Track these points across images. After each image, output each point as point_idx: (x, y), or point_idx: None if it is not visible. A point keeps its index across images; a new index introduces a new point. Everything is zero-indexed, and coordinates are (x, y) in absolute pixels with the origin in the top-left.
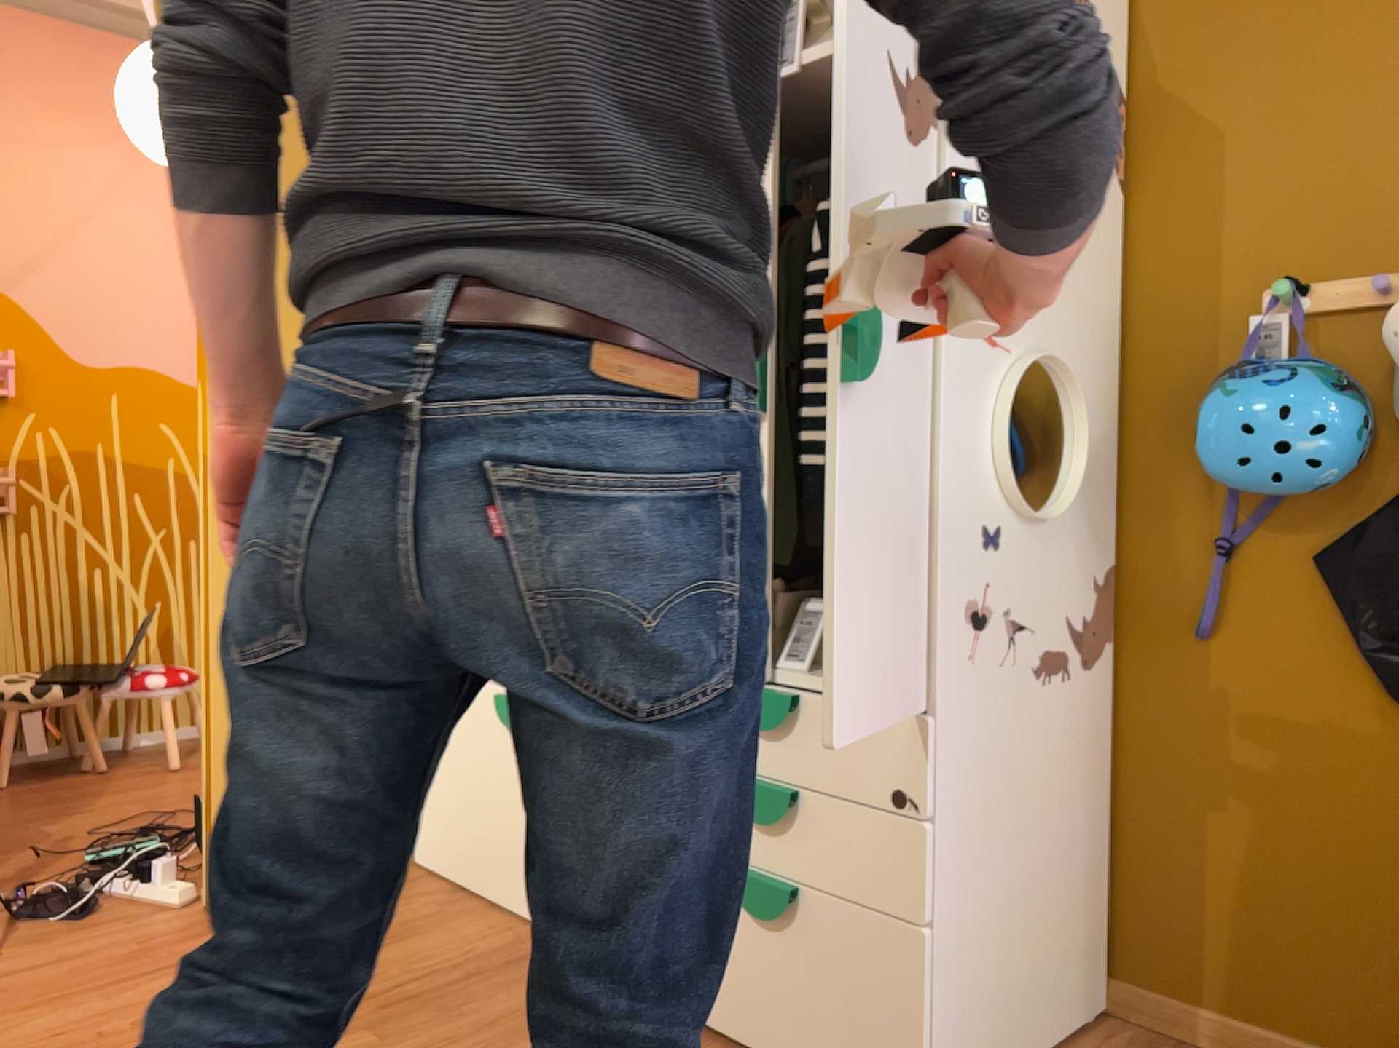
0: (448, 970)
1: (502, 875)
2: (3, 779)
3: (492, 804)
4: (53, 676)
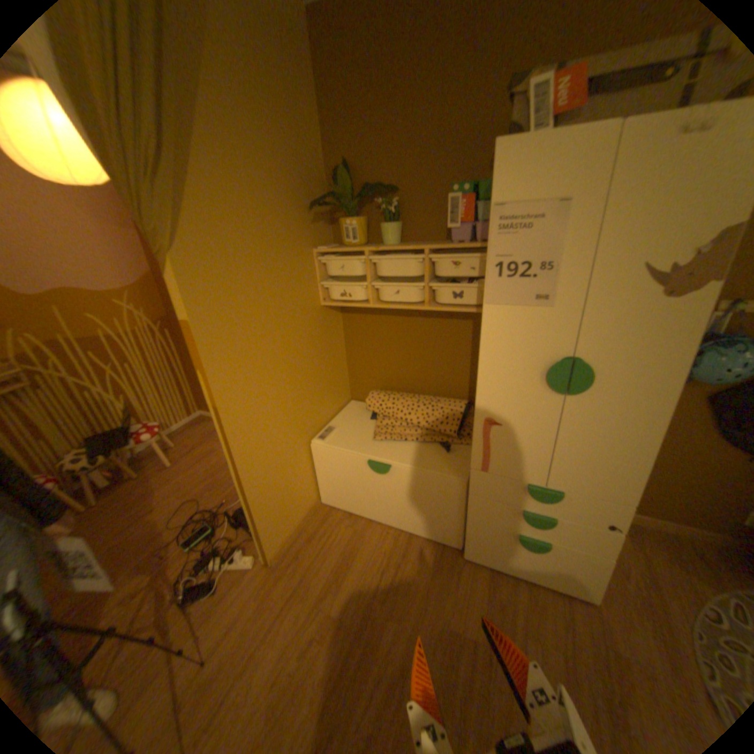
0: (386, 566)
1: (375, 513)
2: (94, 502)
3: (367, 492)
4: (93, 451)
